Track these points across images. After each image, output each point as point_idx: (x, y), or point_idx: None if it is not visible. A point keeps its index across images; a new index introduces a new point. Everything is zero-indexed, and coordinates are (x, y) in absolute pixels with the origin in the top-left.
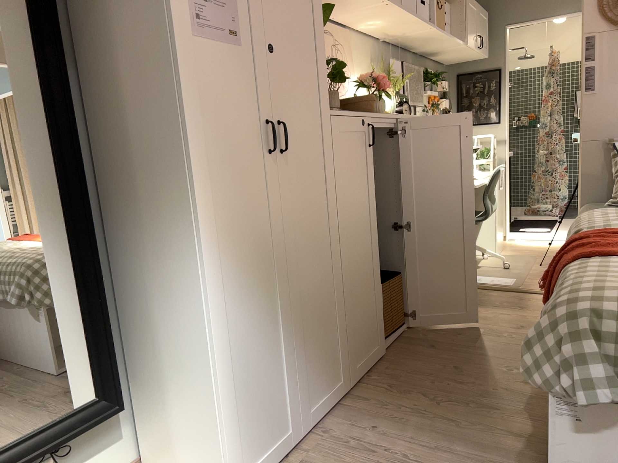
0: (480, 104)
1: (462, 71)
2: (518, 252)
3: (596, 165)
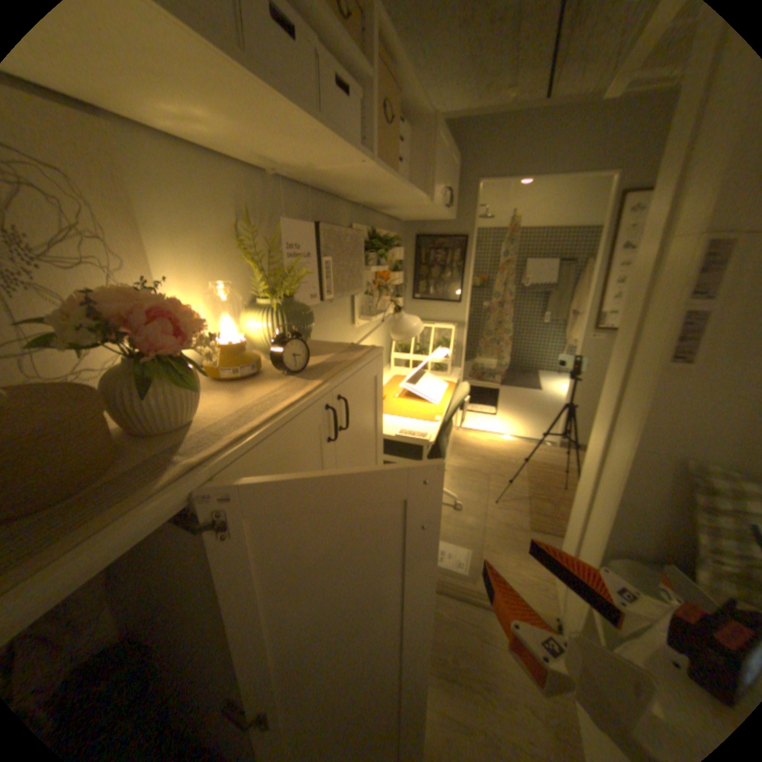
0: (440, 275)
1: (422, 230)
2: (466, 463)
3: (652, 496)
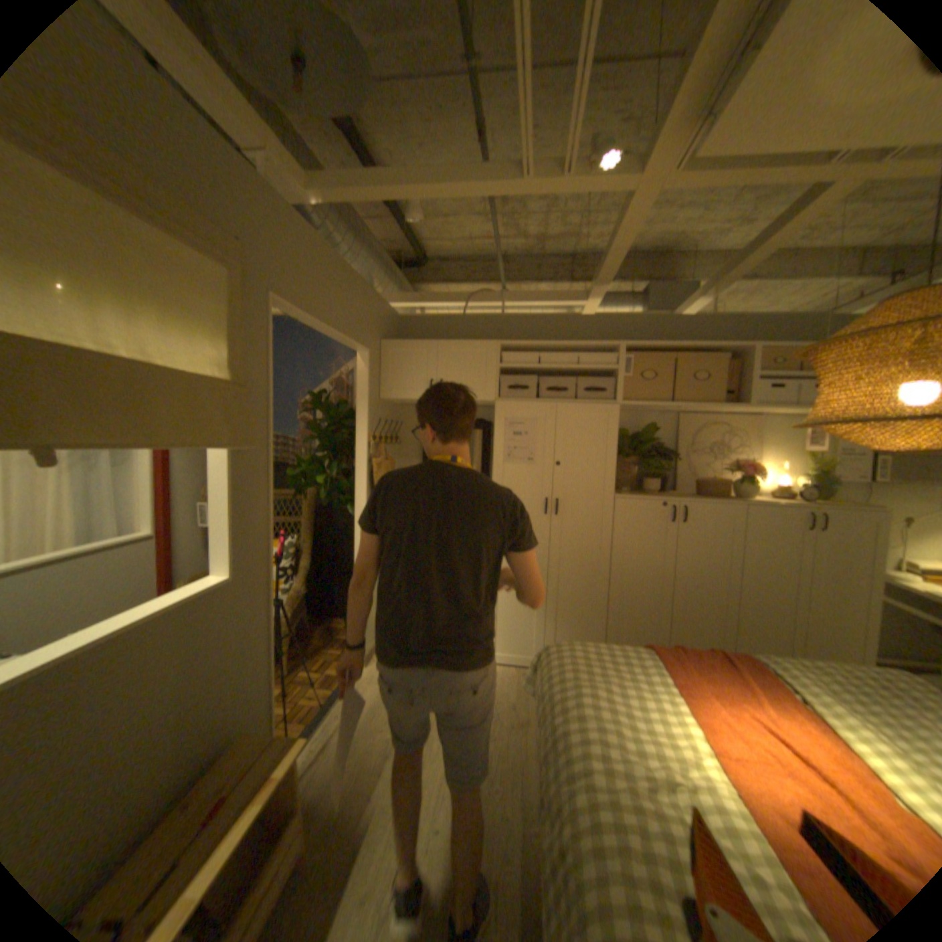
0: None
1: None
2: None
3: None
